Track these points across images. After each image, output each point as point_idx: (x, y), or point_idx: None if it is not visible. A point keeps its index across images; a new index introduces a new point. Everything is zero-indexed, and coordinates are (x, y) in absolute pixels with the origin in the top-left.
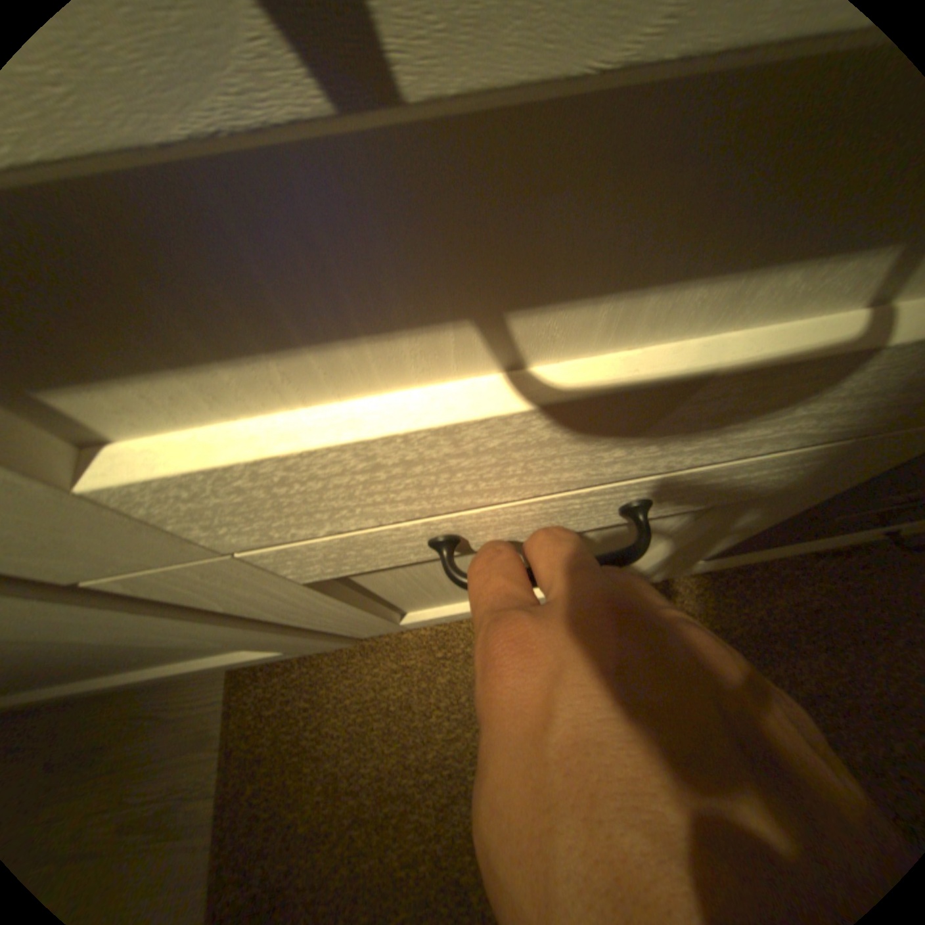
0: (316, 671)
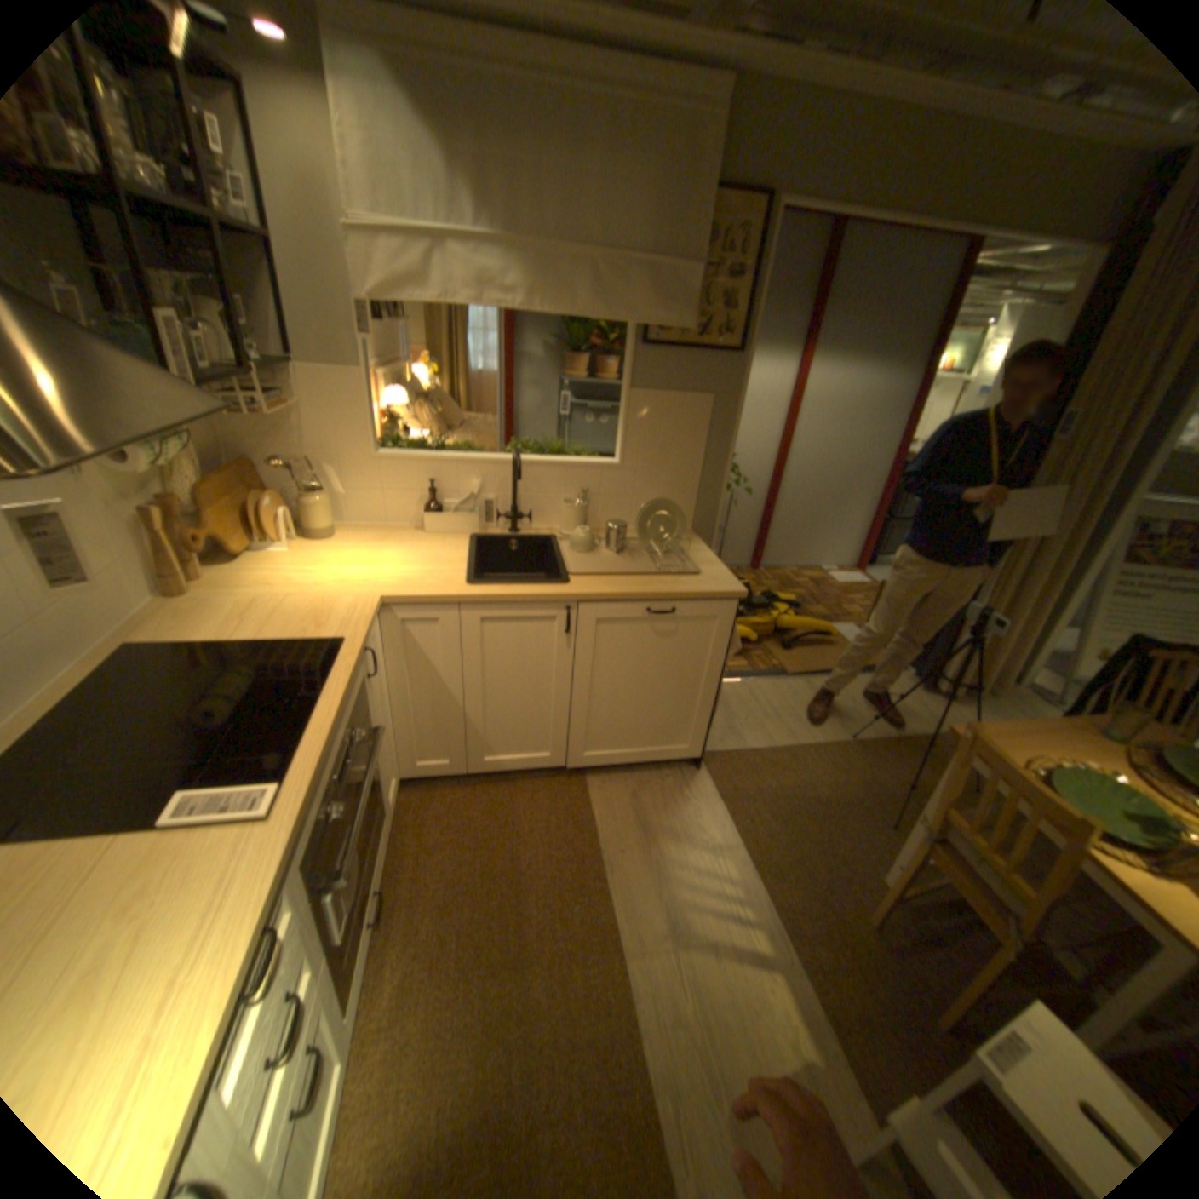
0: None
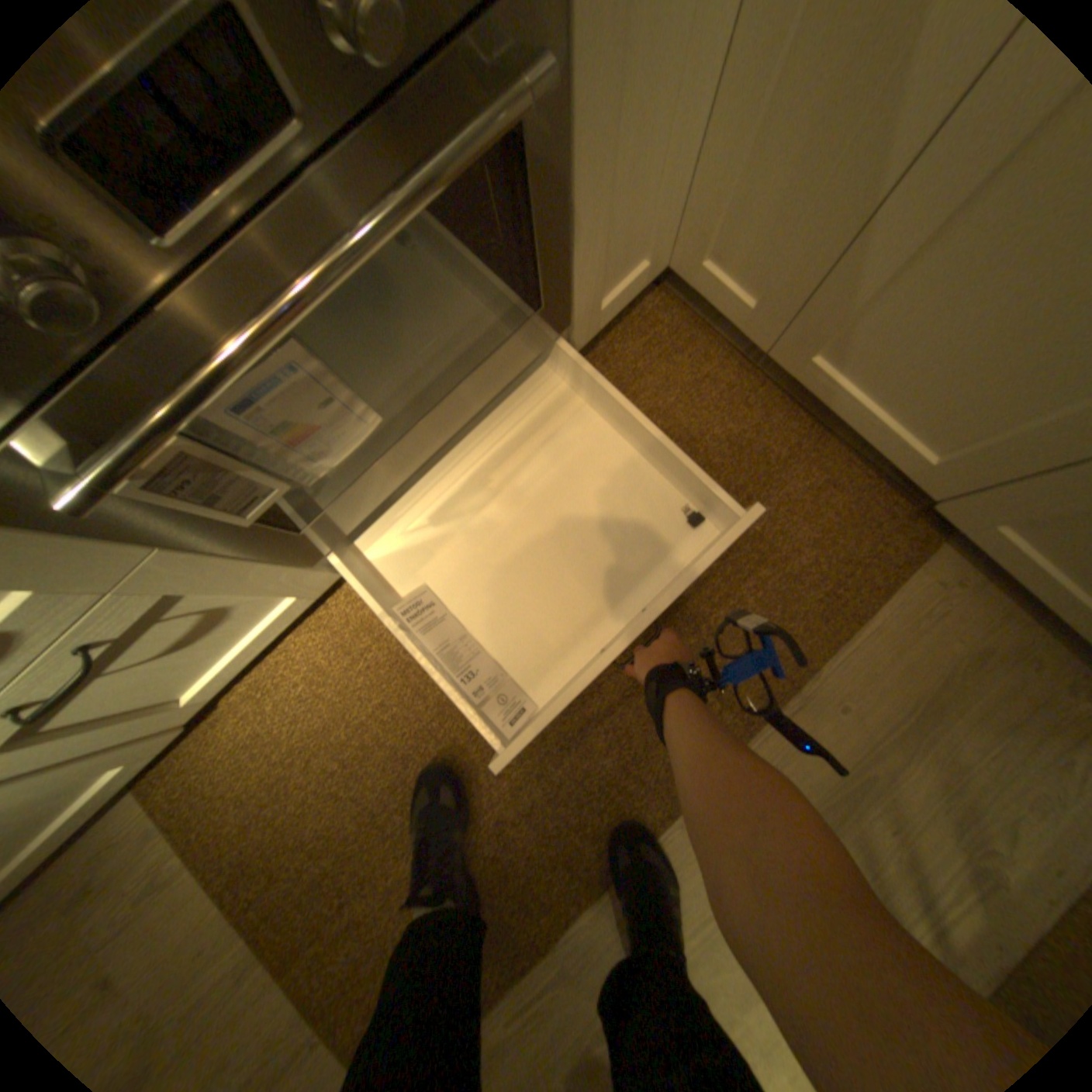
0: (195, 754)
